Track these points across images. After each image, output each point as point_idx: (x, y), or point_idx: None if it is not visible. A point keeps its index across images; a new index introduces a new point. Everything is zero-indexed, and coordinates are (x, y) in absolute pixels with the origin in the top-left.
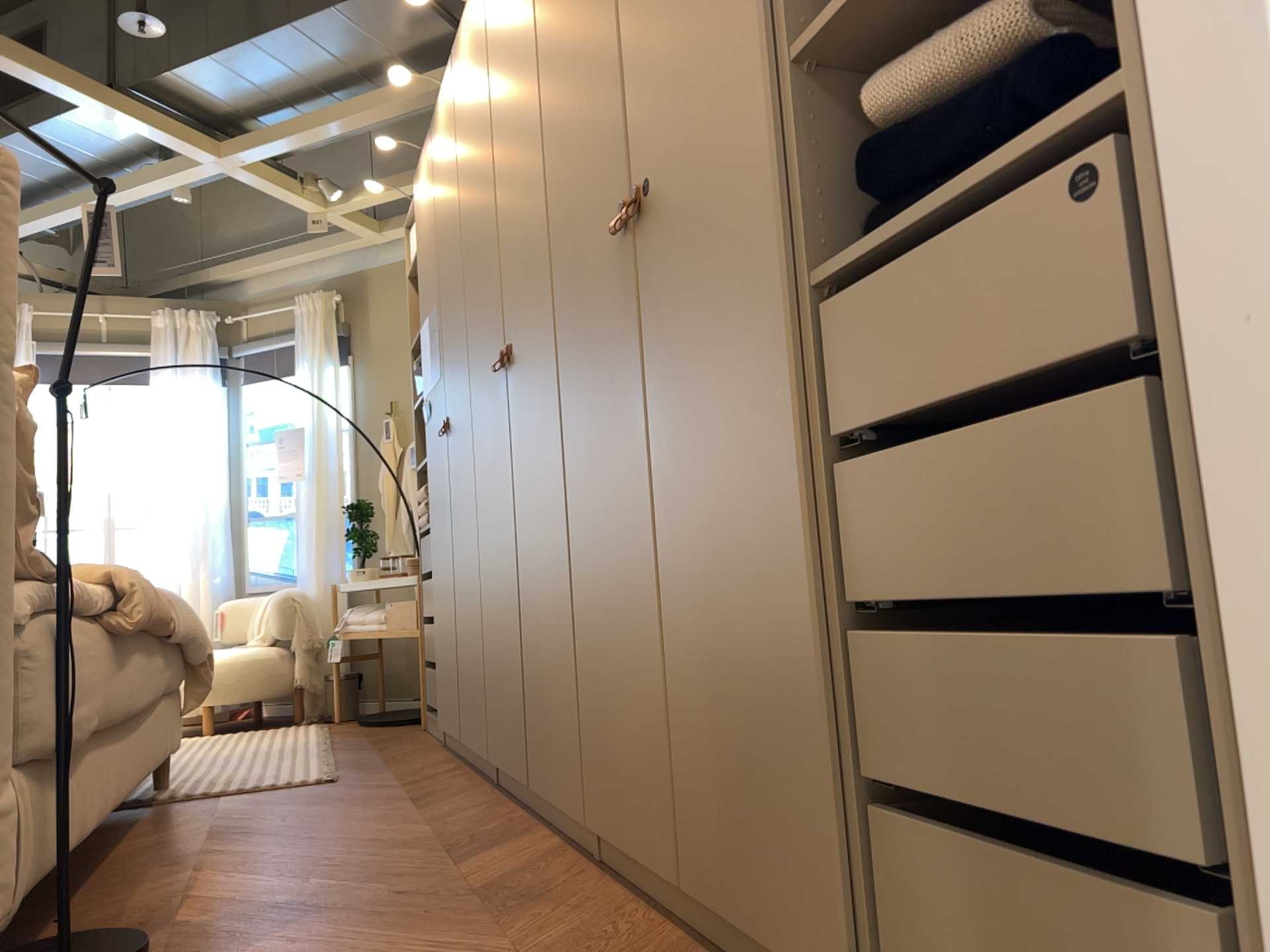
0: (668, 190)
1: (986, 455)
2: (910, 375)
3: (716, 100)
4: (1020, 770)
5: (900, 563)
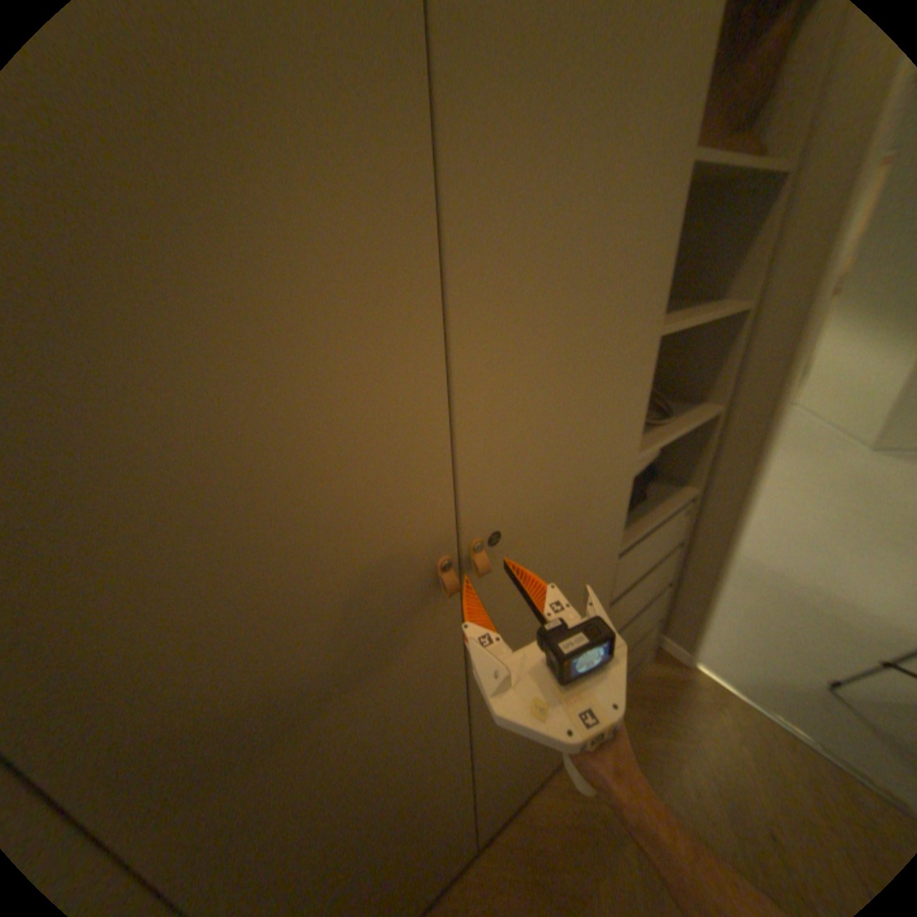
0: (537, 531)
1: (660, 577)
2: (649, 569)
3: (607, 472)
4: (645, 635)
5: (630, 620)
